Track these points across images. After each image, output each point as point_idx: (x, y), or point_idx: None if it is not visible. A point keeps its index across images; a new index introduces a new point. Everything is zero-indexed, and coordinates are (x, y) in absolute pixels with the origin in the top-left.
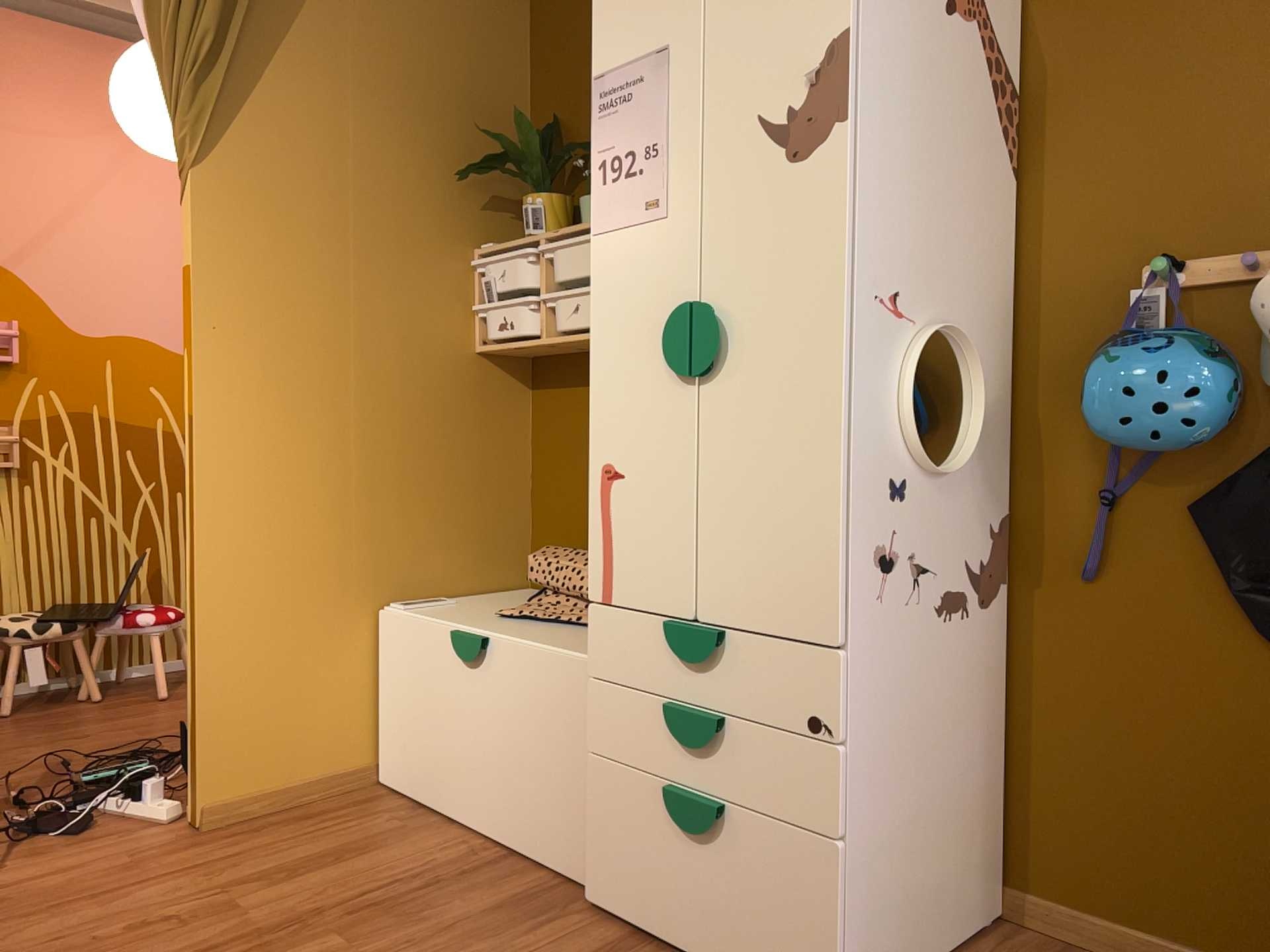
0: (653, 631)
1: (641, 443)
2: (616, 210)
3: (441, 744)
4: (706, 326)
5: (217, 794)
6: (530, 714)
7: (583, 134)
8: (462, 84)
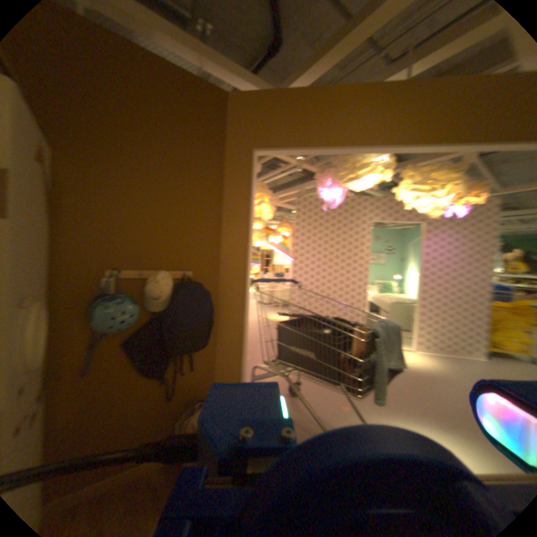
0: None
1: None
2: None
3: None
4: None
5: None
6: None
7: None
8: None
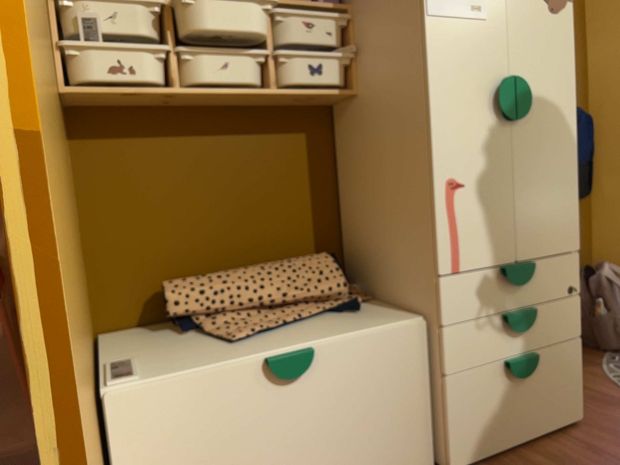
0: (490, 278)
1: (477, 163)
2: (450, 3)
3: None
4: (526, 92)
5: None
6: (368, 386)
7: None
8: None
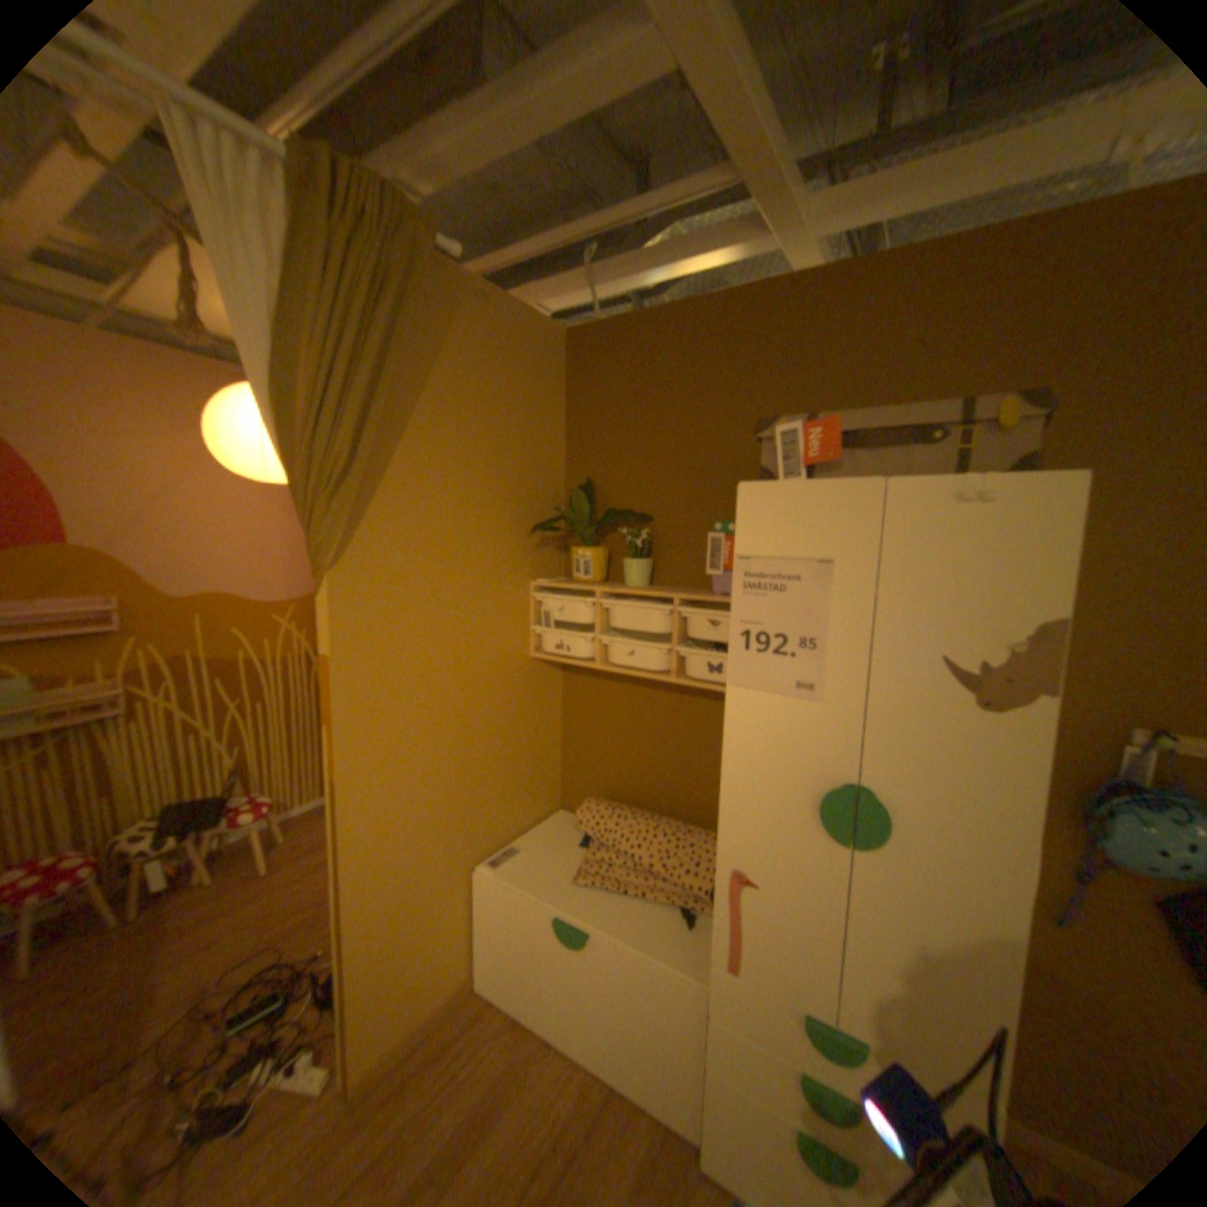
0: (787, 1014)
1: (782, 871)
2: (762, 676)
3: (543, 991)
4: (876, 817)
5: (369, 1067)
6: (637, 1004)
7: (617, 499)
8: (525, 456)
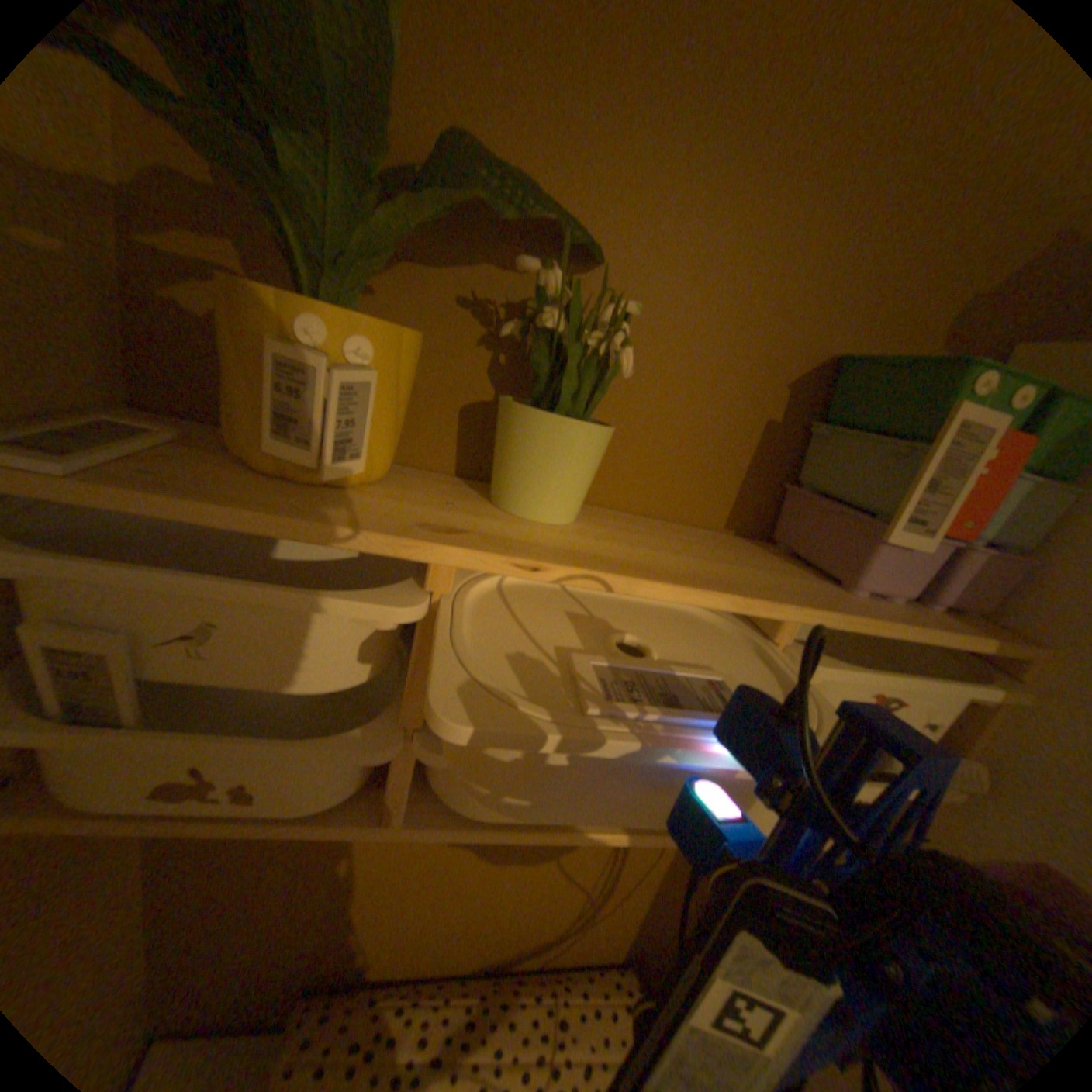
0: None
1: None
2: None
3: None
4: None
5: None
6: None
7: (462, 95)
8: None
